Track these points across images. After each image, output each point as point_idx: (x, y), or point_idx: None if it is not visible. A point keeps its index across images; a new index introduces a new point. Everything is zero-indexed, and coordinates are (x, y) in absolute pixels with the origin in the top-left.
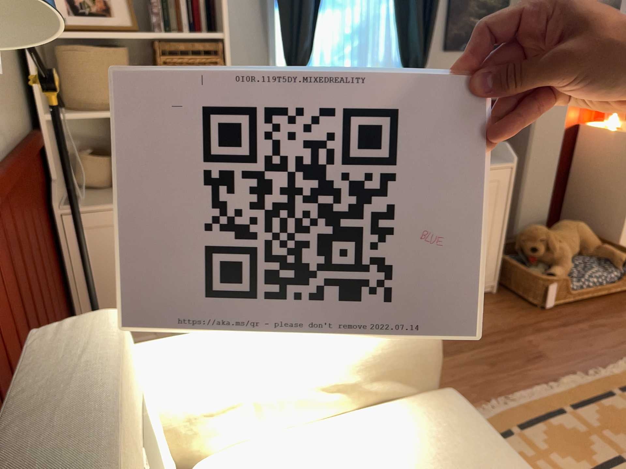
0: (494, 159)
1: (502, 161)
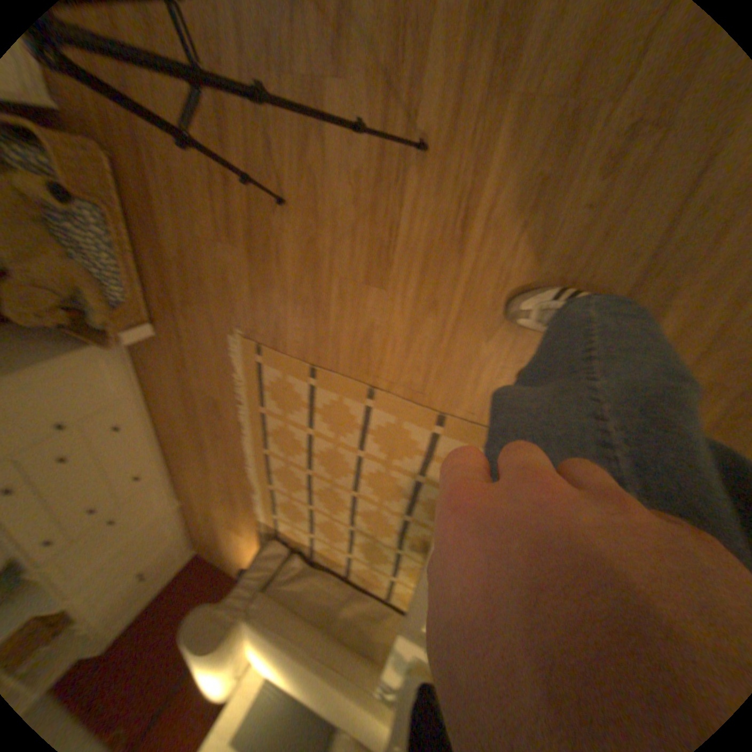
0: None
1: None
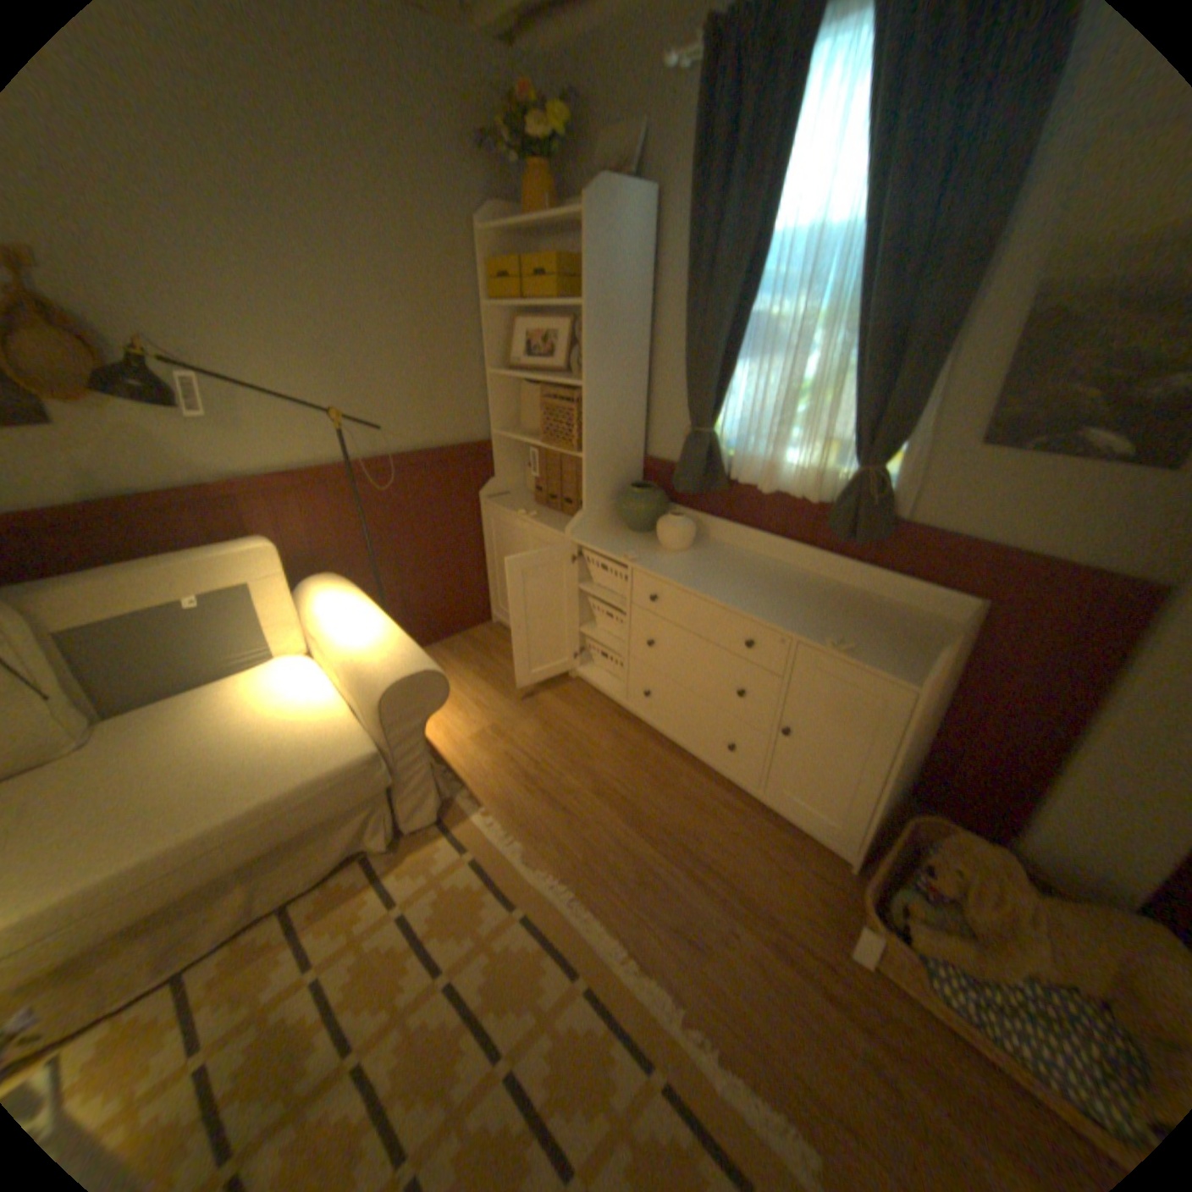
0: (918, 667)
1: (914, 676)
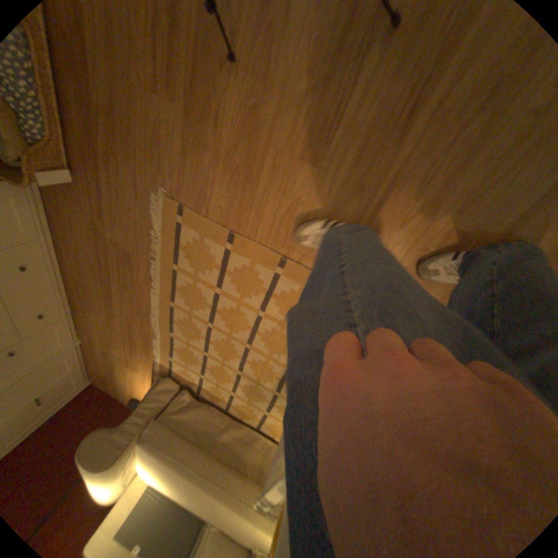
0: None
1: None
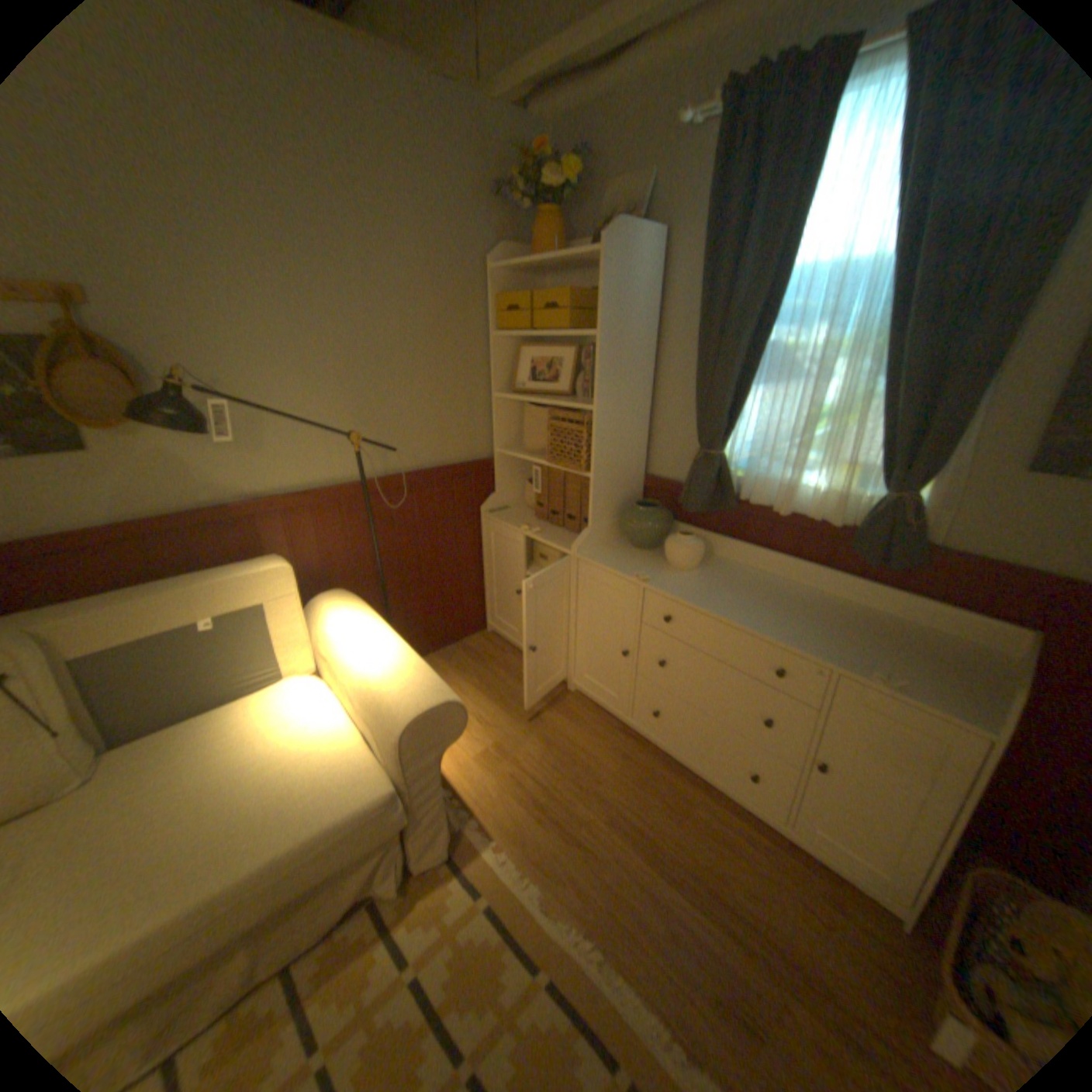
0: (984, 708)
1: (984, 719)
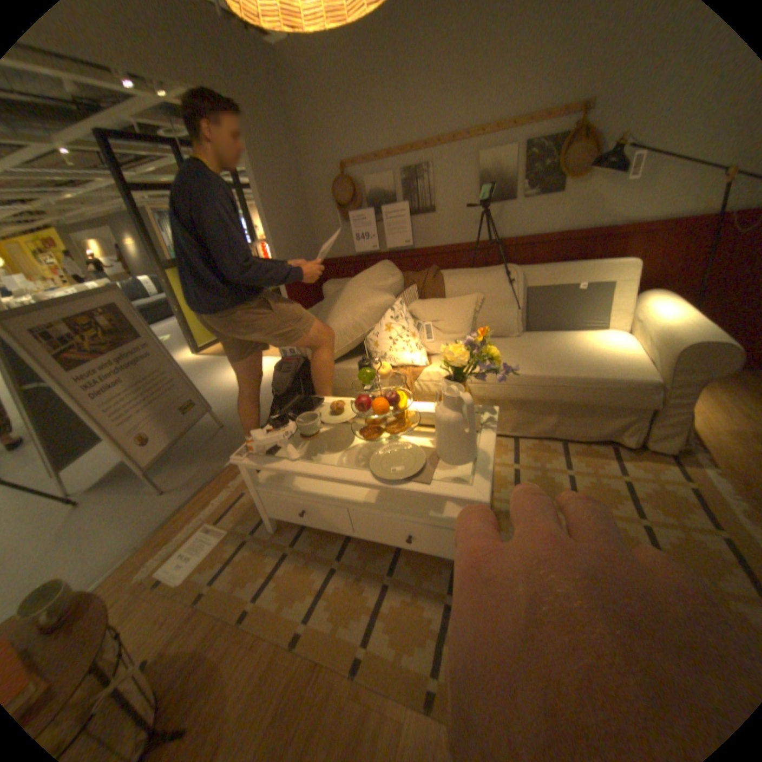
0: None
1: None
